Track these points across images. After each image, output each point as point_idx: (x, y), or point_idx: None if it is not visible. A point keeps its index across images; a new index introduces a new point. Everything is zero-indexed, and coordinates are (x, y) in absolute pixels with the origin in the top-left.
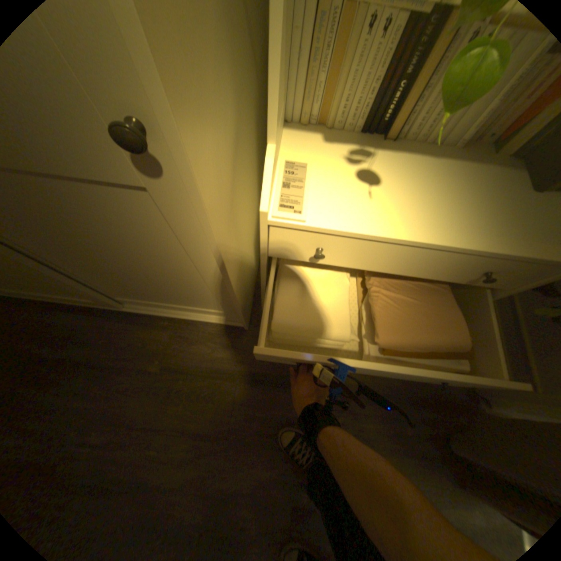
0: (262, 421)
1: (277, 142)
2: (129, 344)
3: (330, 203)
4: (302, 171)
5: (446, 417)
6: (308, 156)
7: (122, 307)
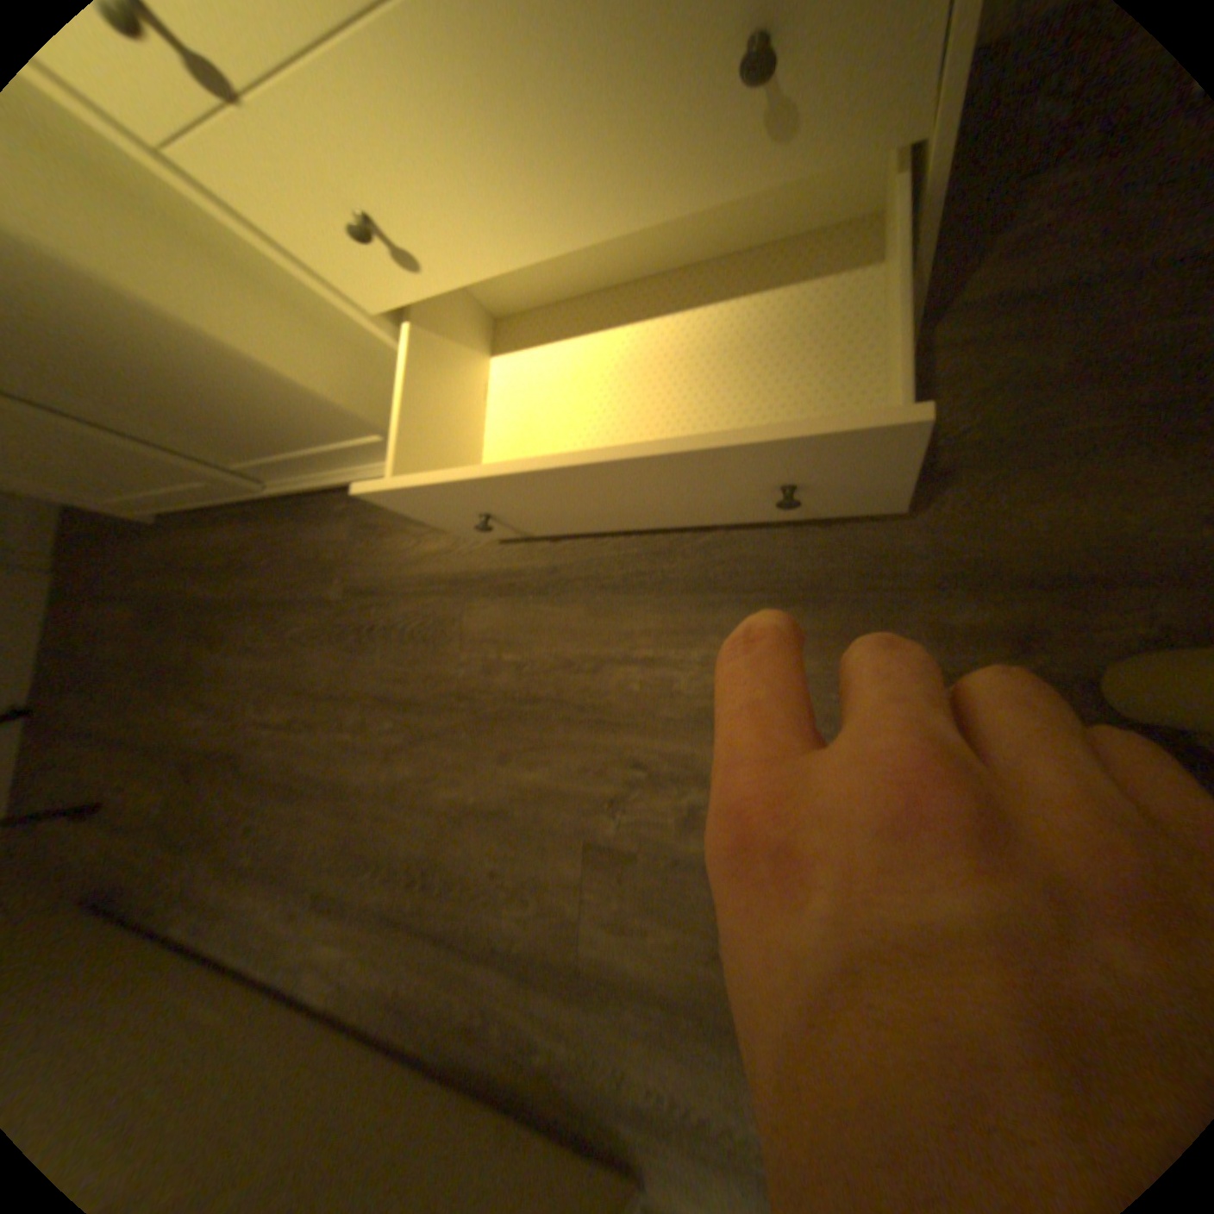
0: (524, 667)
1: None
2: (308, 555)
3: None
4: None
5: (1100, 608)
6: None
7: (271, 487)
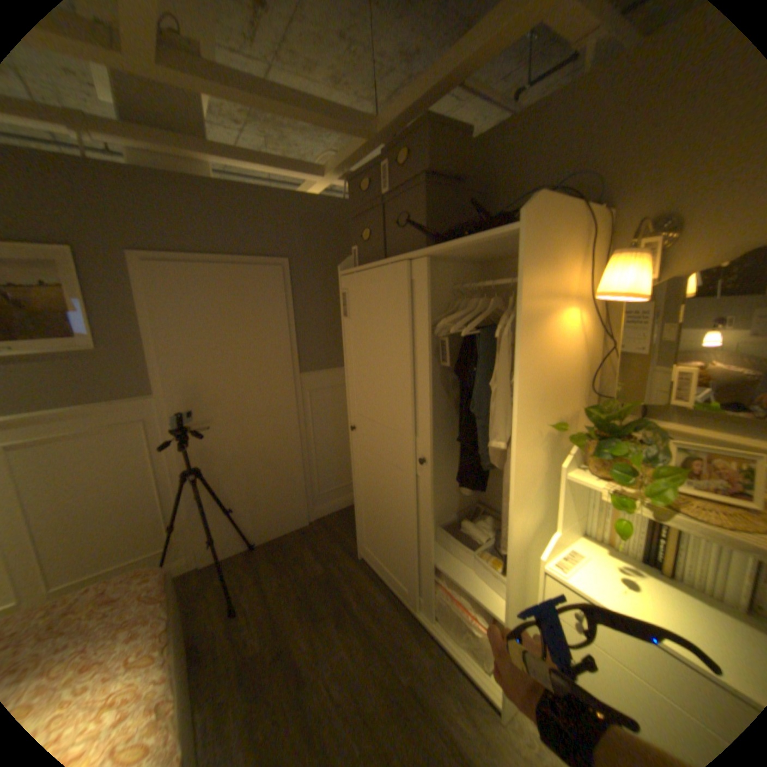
0: None
1: (572, 541)
2: (403, 648)
3: (592, 583)
4: (582, 561)
5: None
6: (591, 557)
7: (419, 614)
